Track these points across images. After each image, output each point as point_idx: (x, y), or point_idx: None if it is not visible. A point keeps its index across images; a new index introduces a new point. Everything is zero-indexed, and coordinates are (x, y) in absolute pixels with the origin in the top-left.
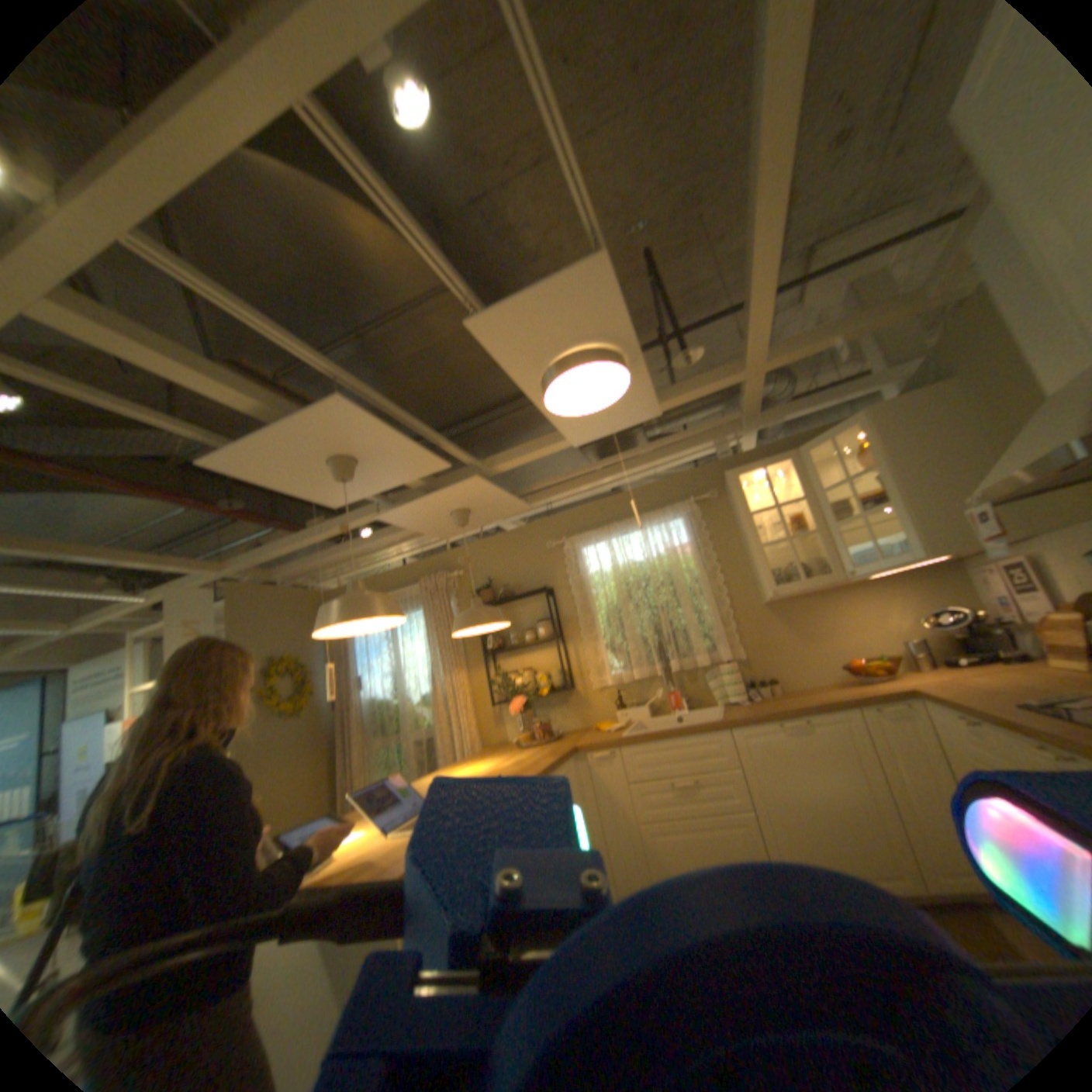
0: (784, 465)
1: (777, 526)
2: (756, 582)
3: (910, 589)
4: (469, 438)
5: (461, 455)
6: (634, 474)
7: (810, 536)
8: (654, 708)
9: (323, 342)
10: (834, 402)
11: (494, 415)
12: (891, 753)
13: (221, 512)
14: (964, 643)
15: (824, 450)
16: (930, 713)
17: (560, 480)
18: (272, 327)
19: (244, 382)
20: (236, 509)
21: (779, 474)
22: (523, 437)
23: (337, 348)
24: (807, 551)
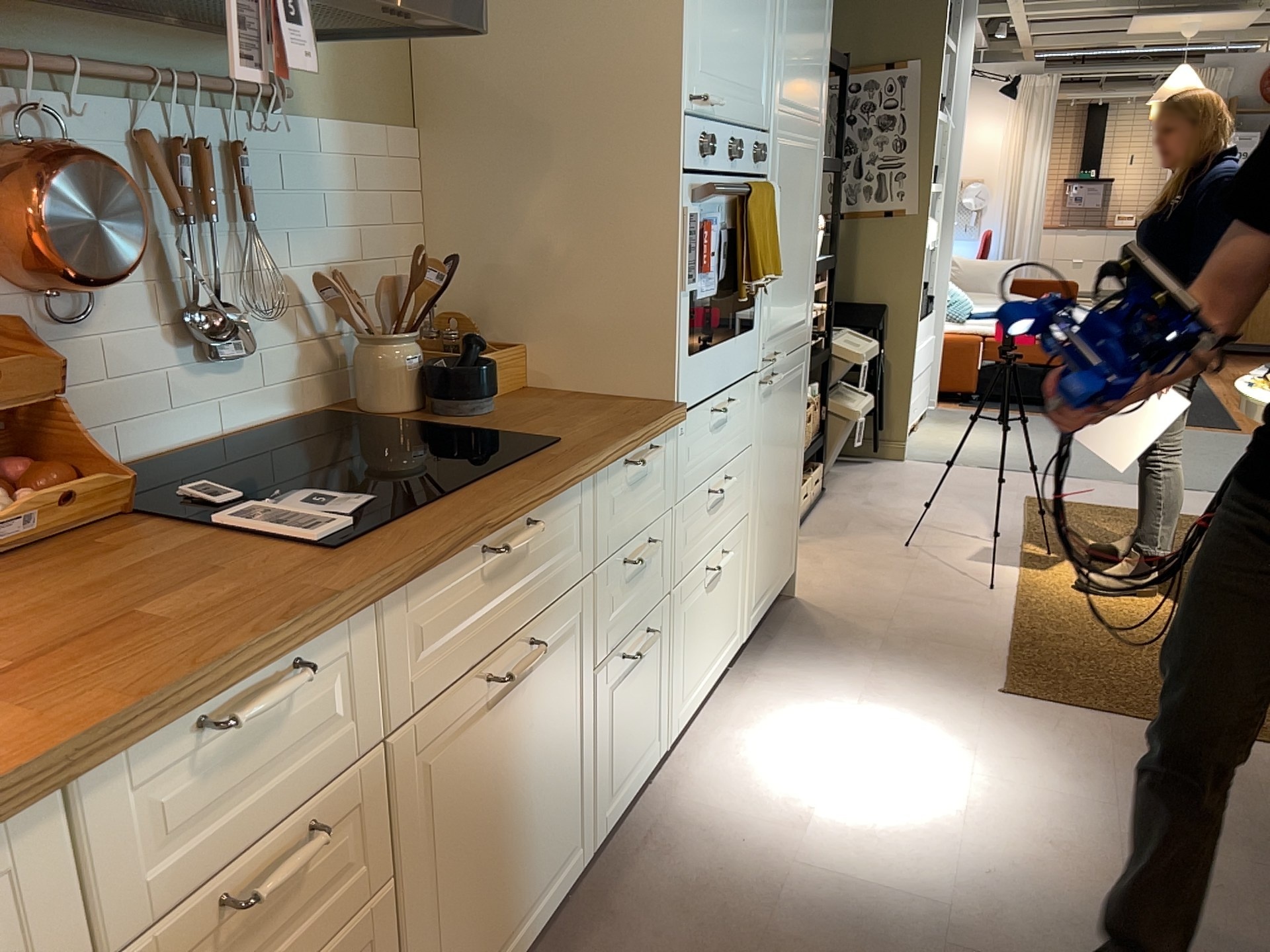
0: None
1: None
2: None
3: None
4: None
5: None
6: None
7: None
8: None
9: None
10: None
11: None
12: None
13: None
14: None
15: None
16: None
17: None
18: None
19: None
20: None
21: None
22: None
23: None
24: None
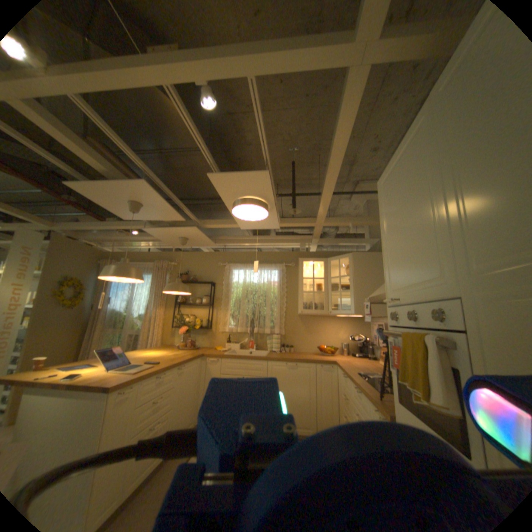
0: (321, 263)
1: (311, 286)
2: (297, 306)
3: (350, 324)
4: (197, 208)
5: (191, 217)
6: (264, 246)
7: (322, 294)
8: (241, 346)
9: (142, 150)
10: (346, 245)
11: (211, 203)
12: (320, 383)
13: (61, 201)
14: (361, 349)
15: (336, 262)
16: (337, 371)
17: (232, 239)
18: (123, 147)
19: (100, 159)
20: (70, 202)
21: (318, 266)
22: (222, 215)
23: (148, 155)
24: (319, 299)
